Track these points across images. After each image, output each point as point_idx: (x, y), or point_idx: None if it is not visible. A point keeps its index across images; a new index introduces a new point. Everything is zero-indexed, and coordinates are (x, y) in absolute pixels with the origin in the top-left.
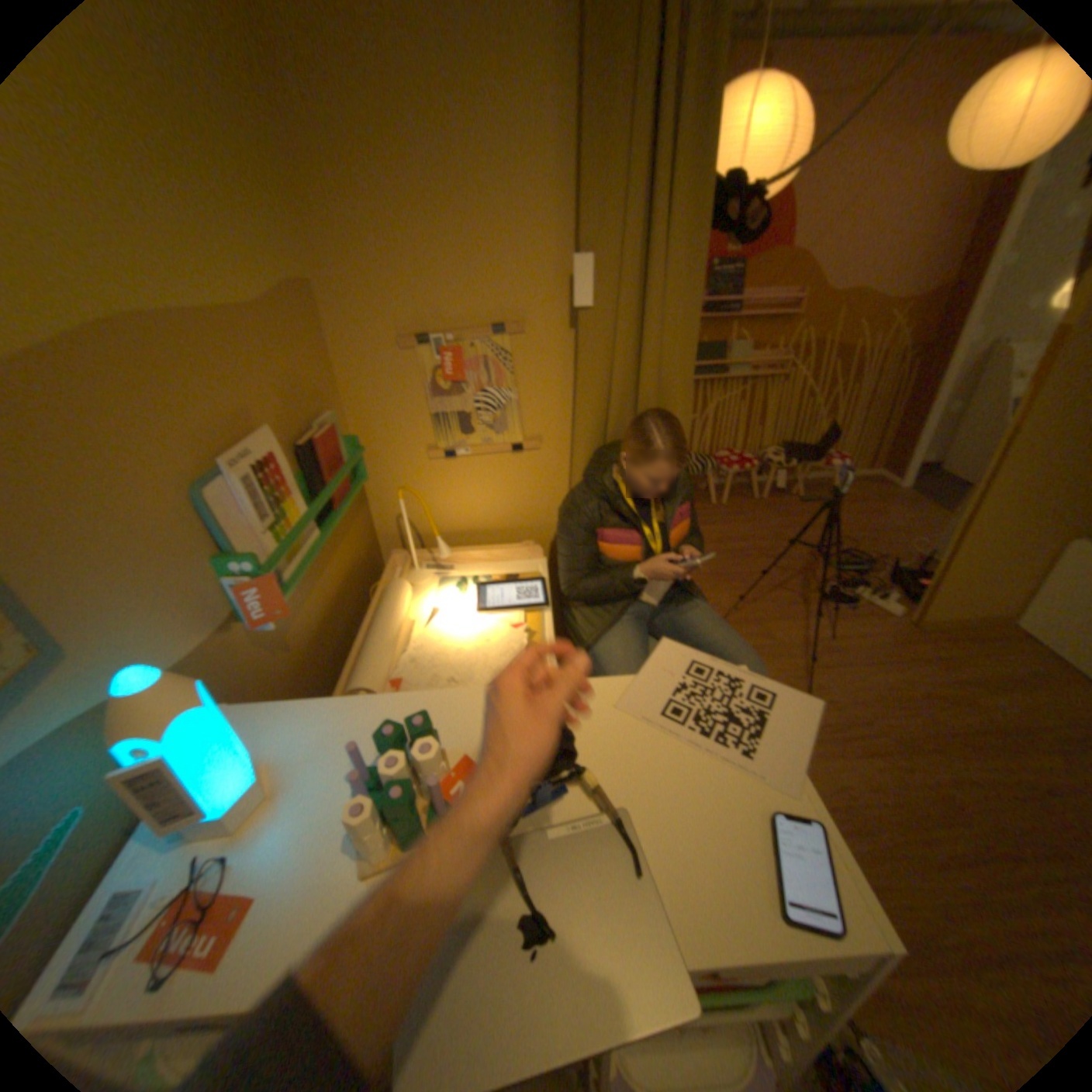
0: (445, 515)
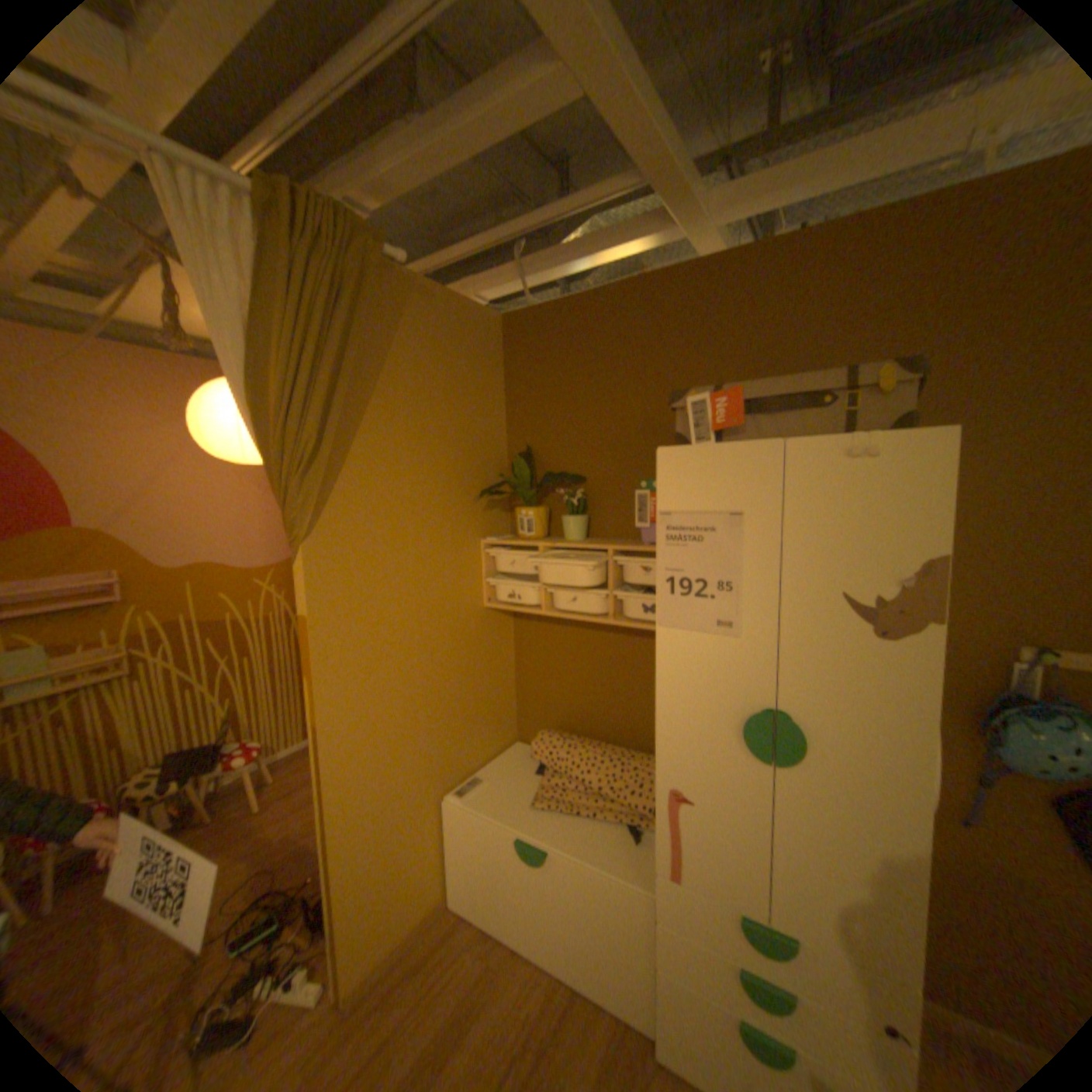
0: None
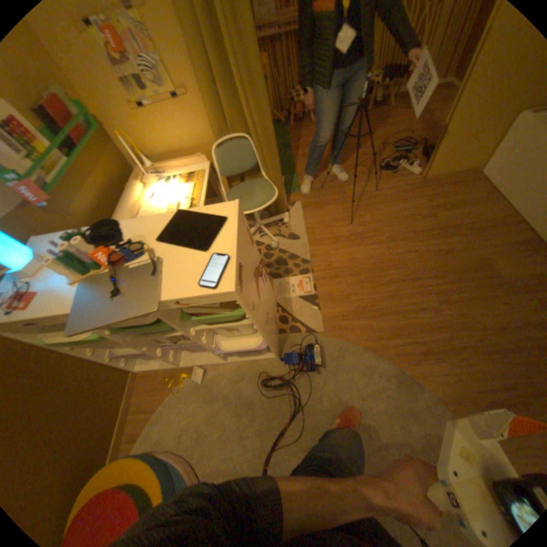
0: (152, 143)
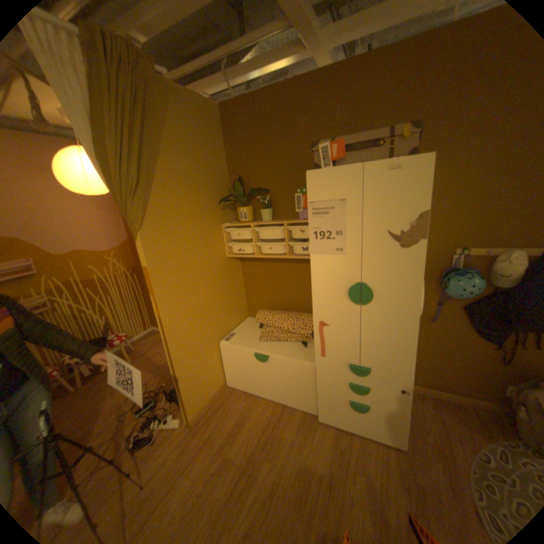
0: None
